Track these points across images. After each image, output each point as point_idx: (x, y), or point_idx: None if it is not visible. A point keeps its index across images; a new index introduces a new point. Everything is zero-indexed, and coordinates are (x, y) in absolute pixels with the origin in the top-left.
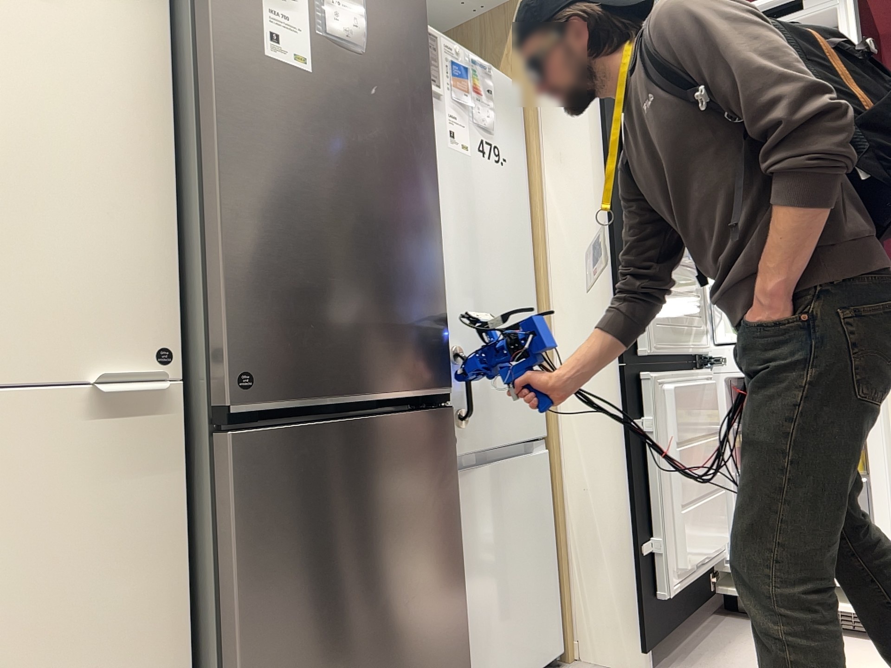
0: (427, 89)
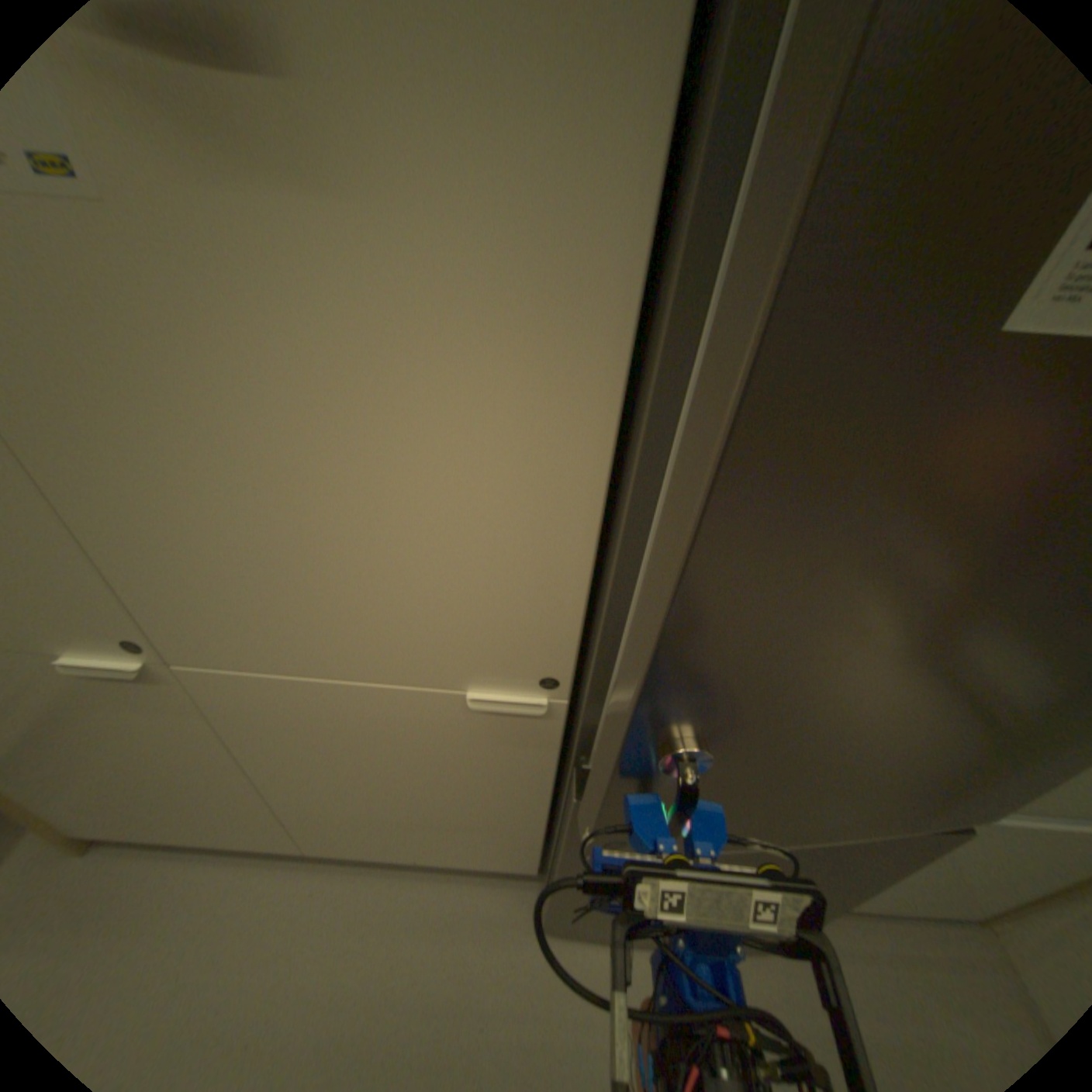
0: None
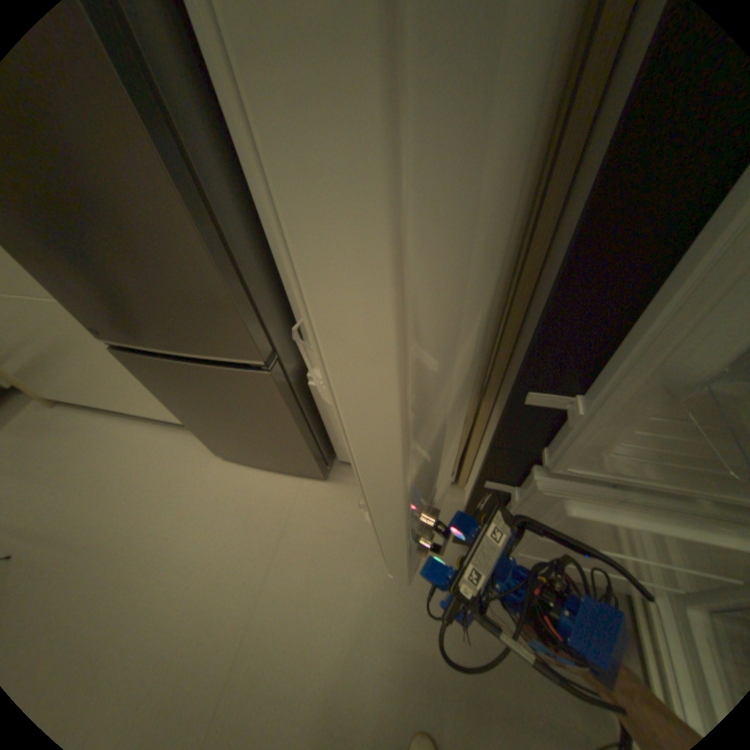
0: None
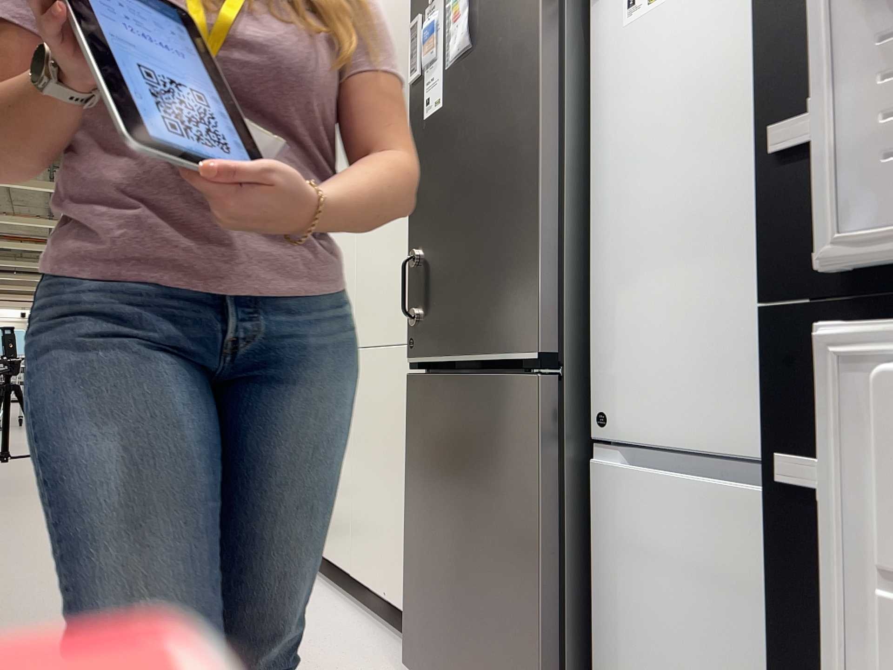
0: (535, 7)
